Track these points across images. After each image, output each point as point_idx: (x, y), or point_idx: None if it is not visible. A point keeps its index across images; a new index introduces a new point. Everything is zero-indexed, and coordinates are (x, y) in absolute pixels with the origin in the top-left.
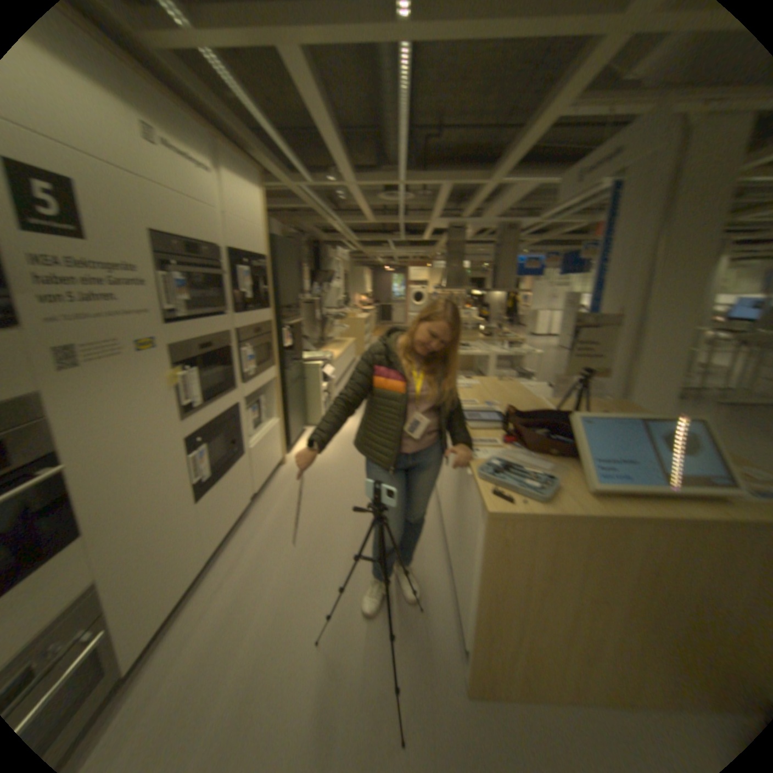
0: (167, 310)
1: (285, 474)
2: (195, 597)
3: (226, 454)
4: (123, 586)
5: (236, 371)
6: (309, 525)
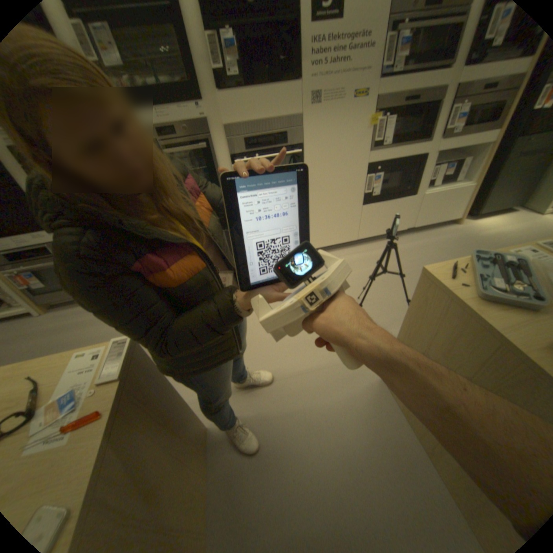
0: (387, 66)
1: (454, 231)
2: (347, 251)
3: (402, 188)
4: (316, 219)
5: (443, 126)
6: (427, 263)
